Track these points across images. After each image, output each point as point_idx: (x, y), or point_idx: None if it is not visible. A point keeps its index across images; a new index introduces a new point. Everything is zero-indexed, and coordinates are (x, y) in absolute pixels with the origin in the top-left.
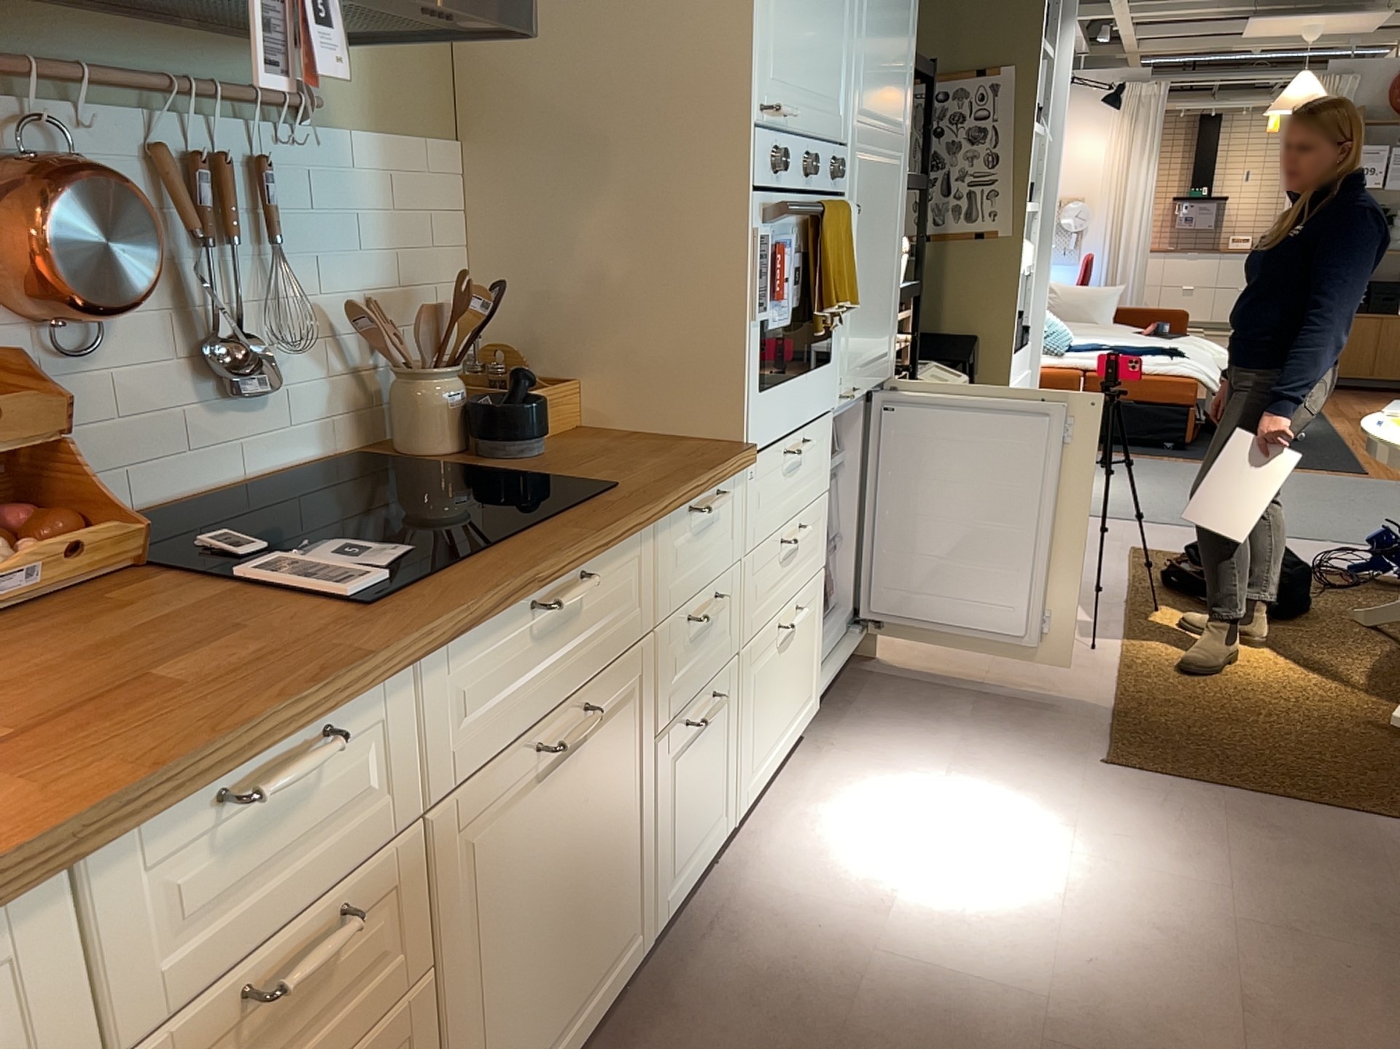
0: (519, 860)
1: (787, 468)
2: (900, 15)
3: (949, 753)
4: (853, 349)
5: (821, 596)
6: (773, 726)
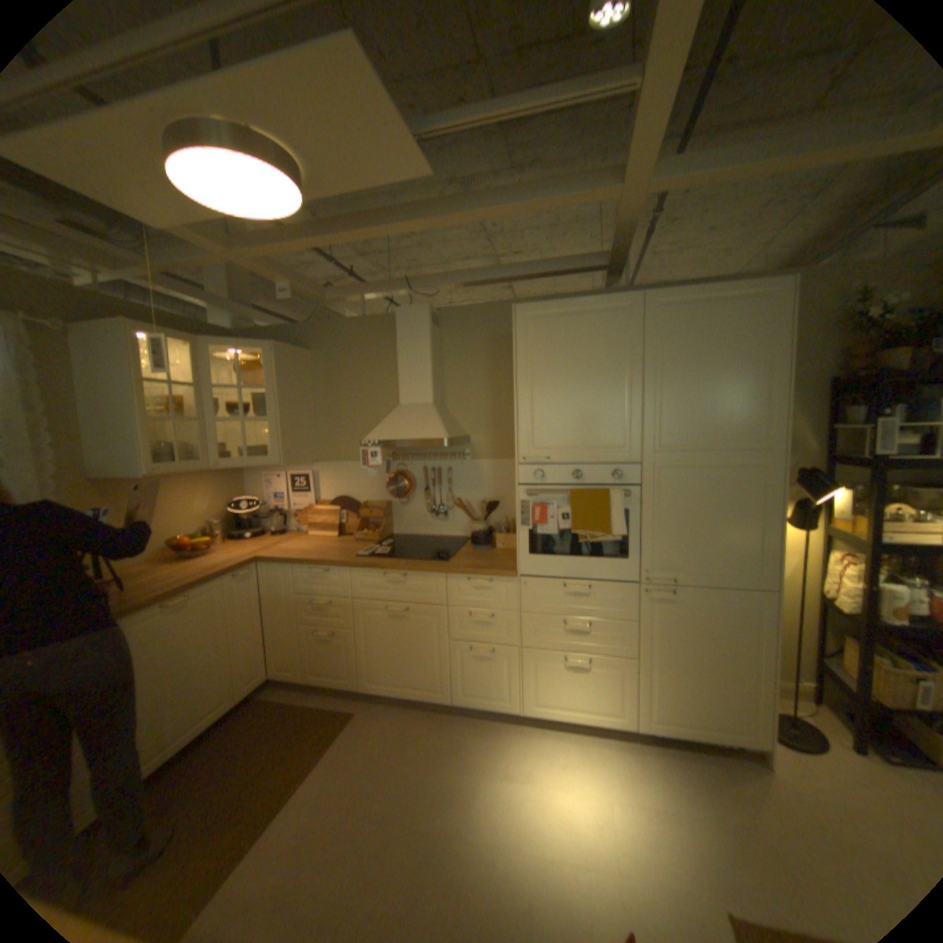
0: (381, 630)
1: (568, 594)
2: (732, 389)
3: (670, 813)
4: (667, 560)
5: (631, 673)
6: (562, 701)
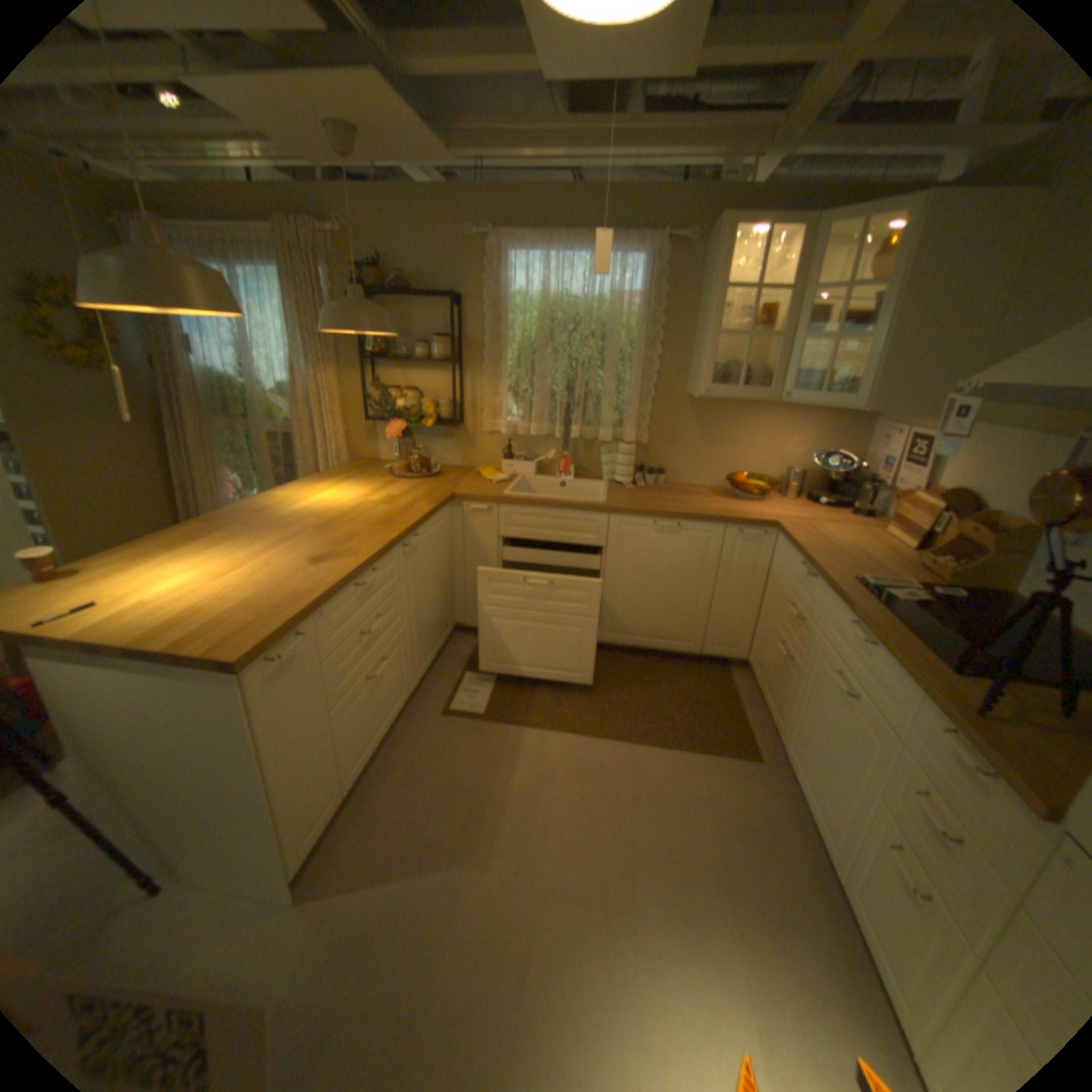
0: (826, 698)
1: None
2: None
3: None
4: None
5: None
6: None
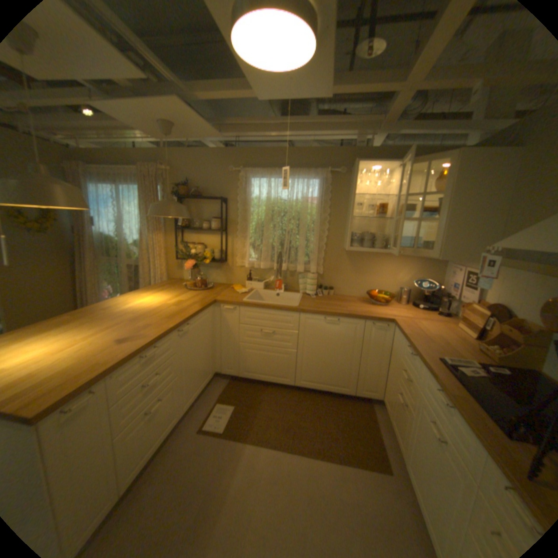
0: (428, 438)
1: None
2: None
3: None
4: None
5: None
6: None
